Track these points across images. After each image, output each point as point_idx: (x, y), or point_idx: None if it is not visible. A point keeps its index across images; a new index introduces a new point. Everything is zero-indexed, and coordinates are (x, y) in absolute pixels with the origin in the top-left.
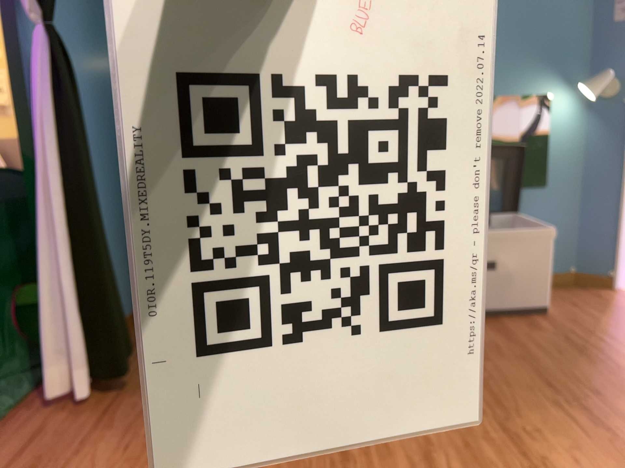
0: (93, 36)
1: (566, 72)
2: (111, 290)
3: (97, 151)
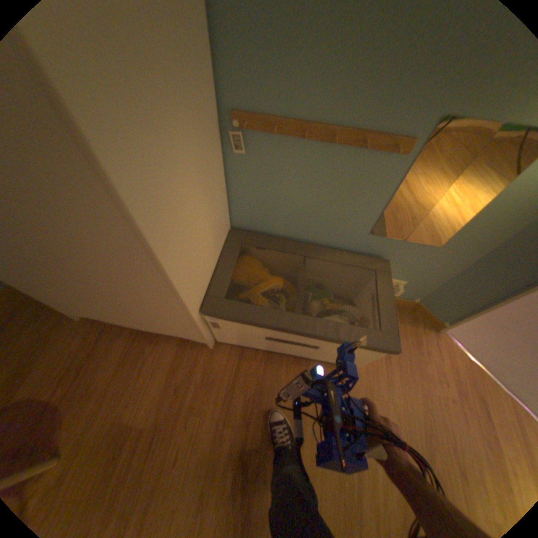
0: None
1: None
2: None
3: None
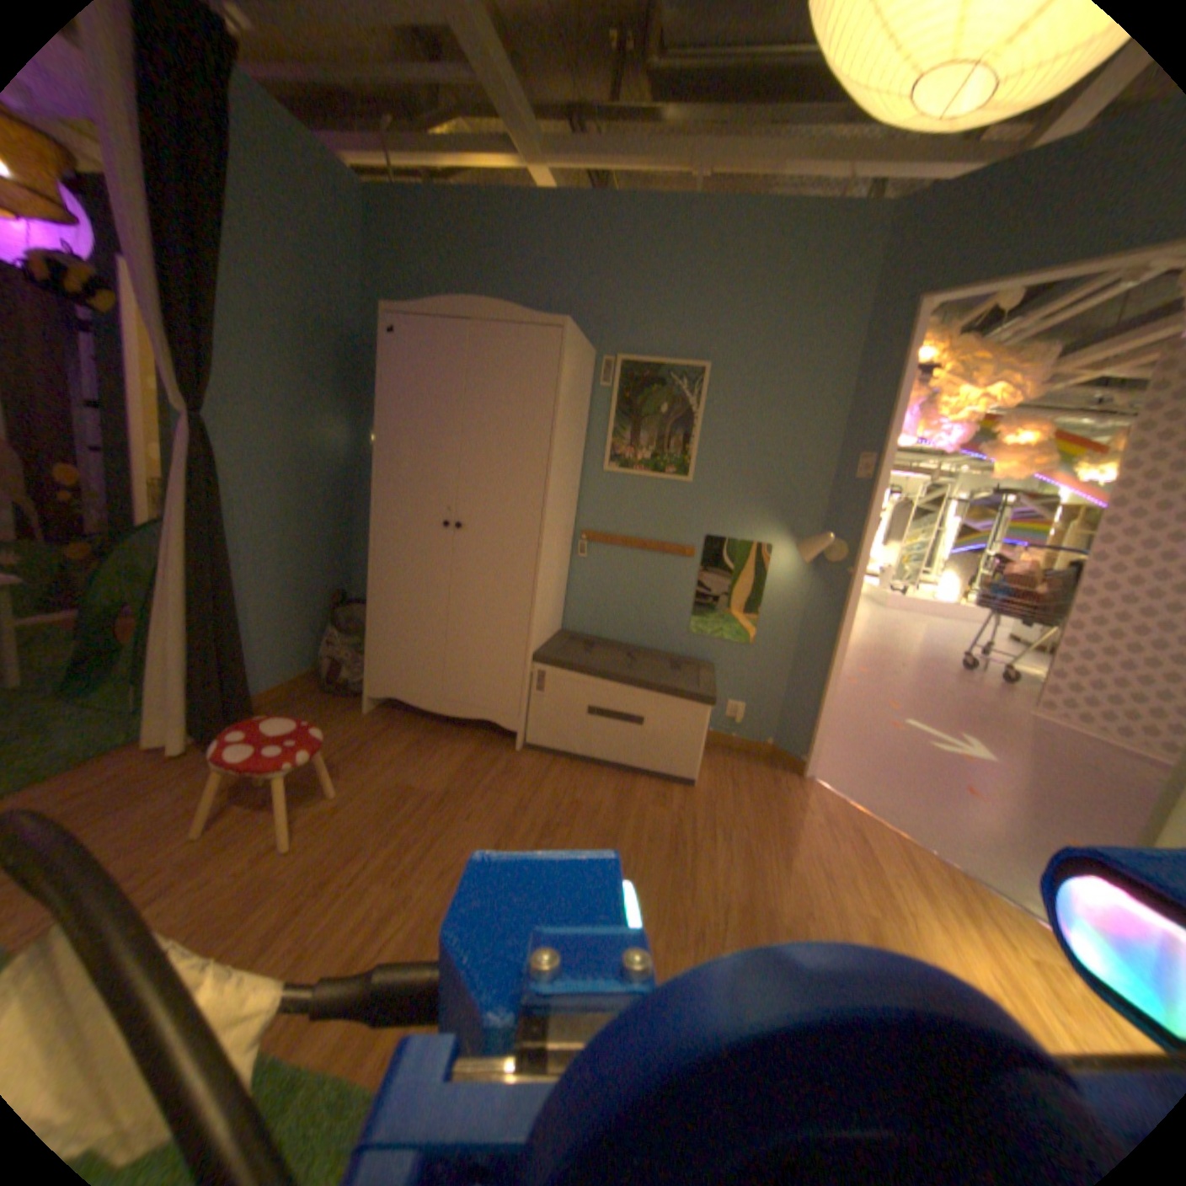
0: (298, 414)
1: (790, 523)
2: (233, 662)
3: (280, 523)
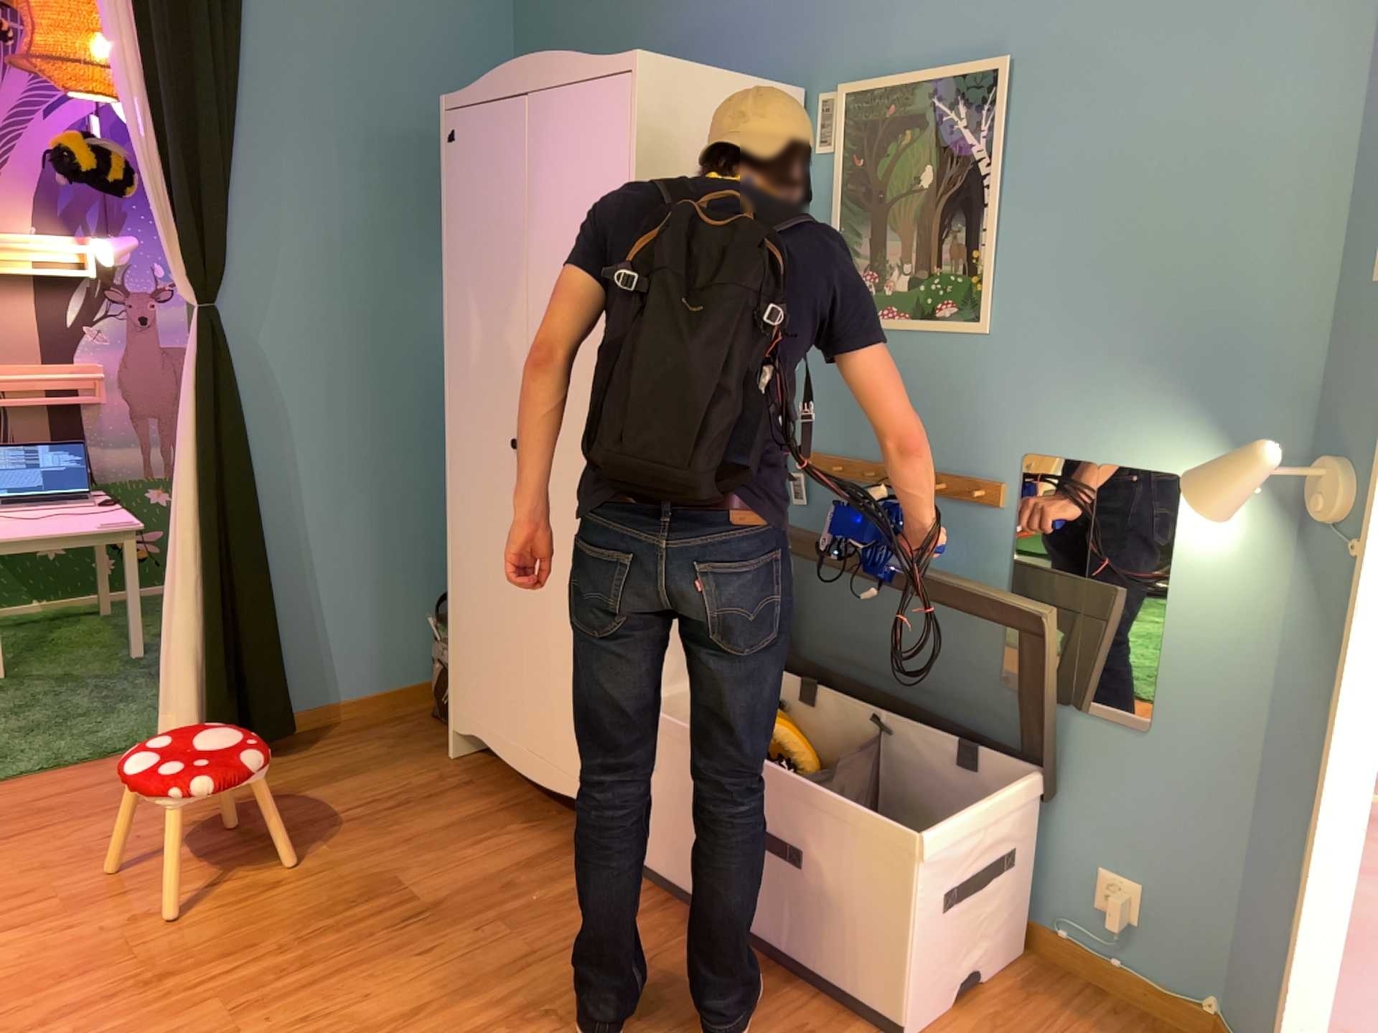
0: (397, 281)
1: (1228, 419)
2: (255, 644)
3: (368, 446)
